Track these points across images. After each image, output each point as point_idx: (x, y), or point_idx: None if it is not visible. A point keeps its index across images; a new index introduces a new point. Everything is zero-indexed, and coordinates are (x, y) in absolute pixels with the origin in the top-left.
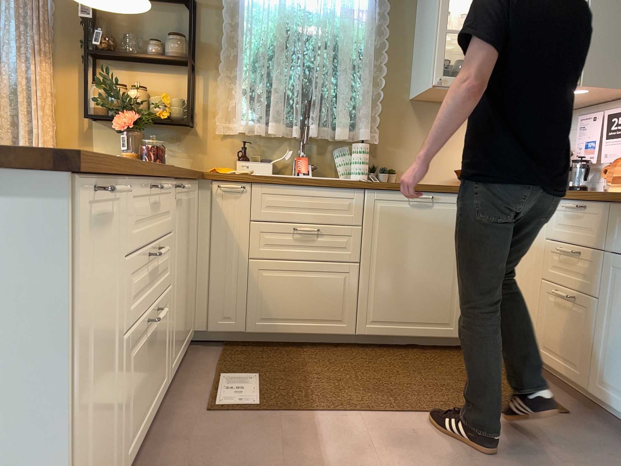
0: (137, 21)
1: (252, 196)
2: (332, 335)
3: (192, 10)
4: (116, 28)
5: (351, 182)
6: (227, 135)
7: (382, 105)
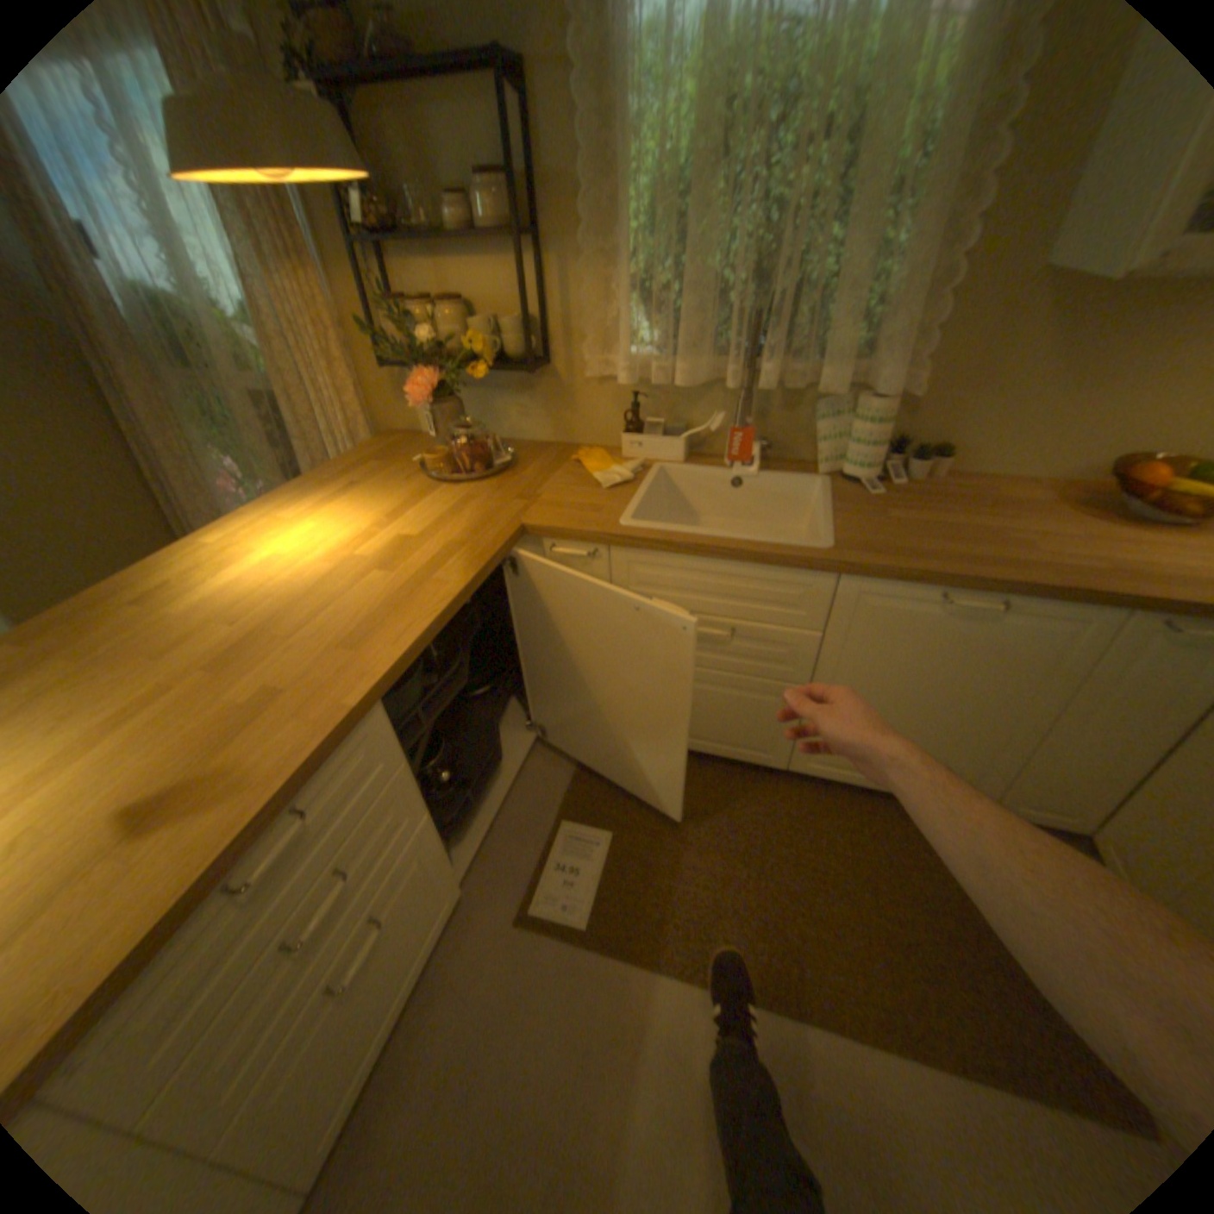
0: (416, 137)
1: (613, 565)
2: (747, 762)
3: (500, 95)
4: (386, 162)
5: (809, 559)
6: (605, 377)
7: (956, 289)
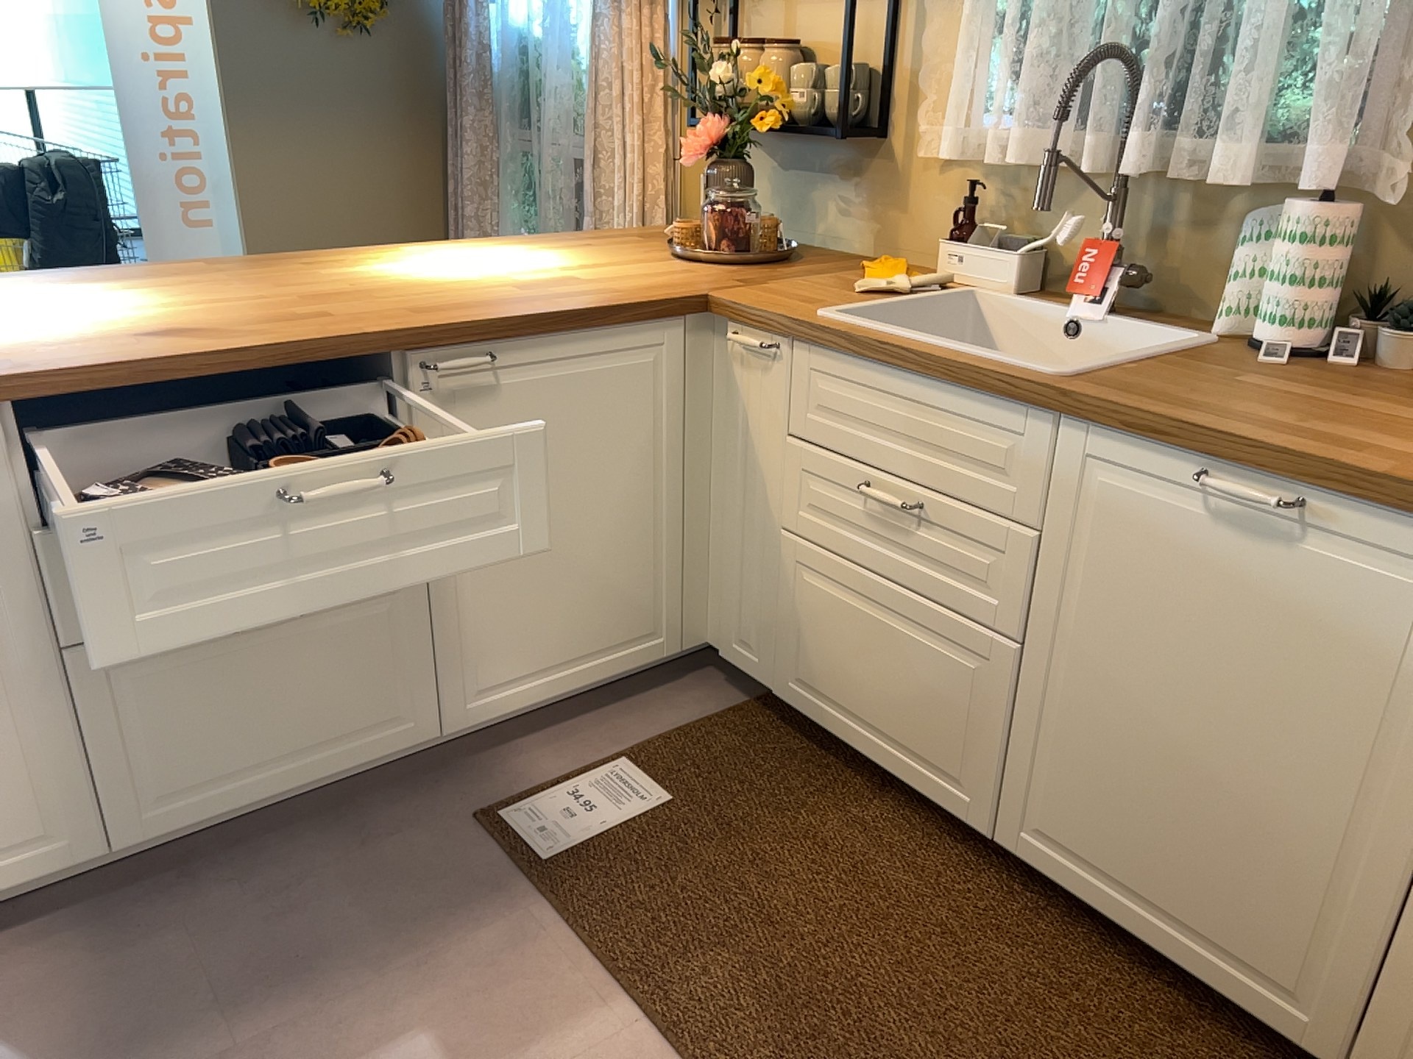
0: None
1: (794, 371)
2: (935, 801)
3: None
4: None
5: (1016, 382)
6: (946, 163)
7: None
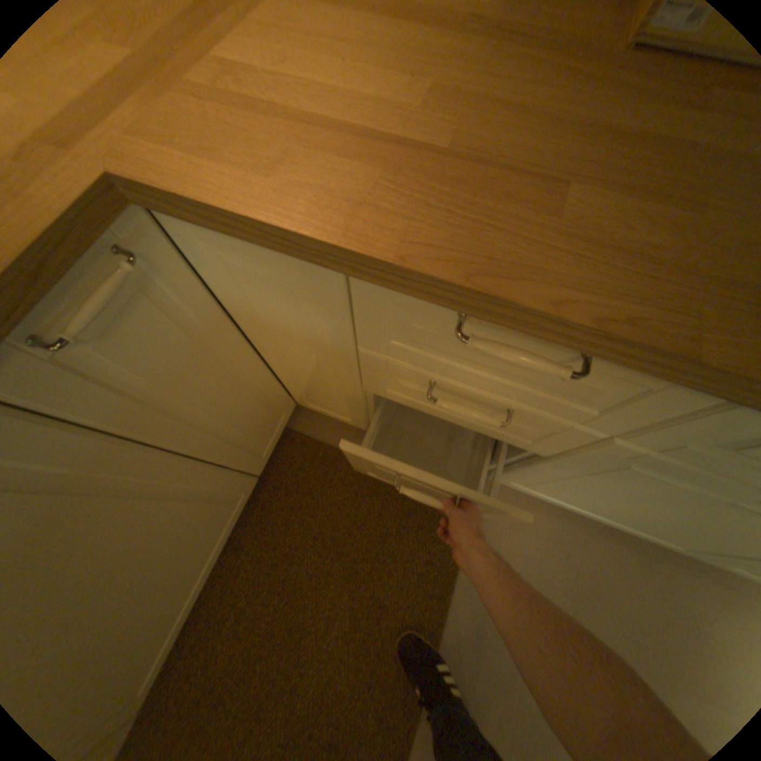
0: None
1: None
2: None
3: None
4: None
5: None
6: None
7: None
